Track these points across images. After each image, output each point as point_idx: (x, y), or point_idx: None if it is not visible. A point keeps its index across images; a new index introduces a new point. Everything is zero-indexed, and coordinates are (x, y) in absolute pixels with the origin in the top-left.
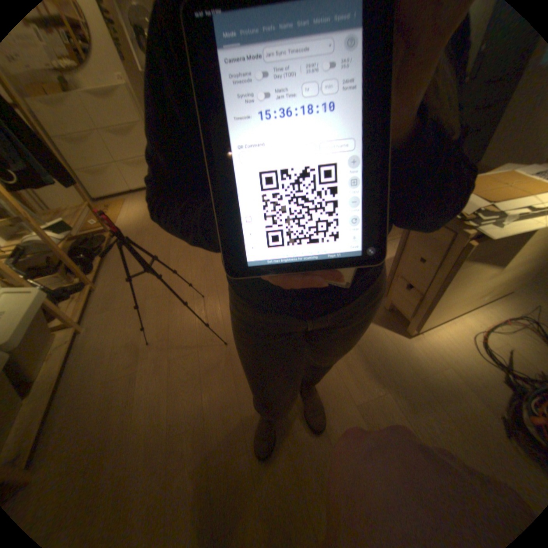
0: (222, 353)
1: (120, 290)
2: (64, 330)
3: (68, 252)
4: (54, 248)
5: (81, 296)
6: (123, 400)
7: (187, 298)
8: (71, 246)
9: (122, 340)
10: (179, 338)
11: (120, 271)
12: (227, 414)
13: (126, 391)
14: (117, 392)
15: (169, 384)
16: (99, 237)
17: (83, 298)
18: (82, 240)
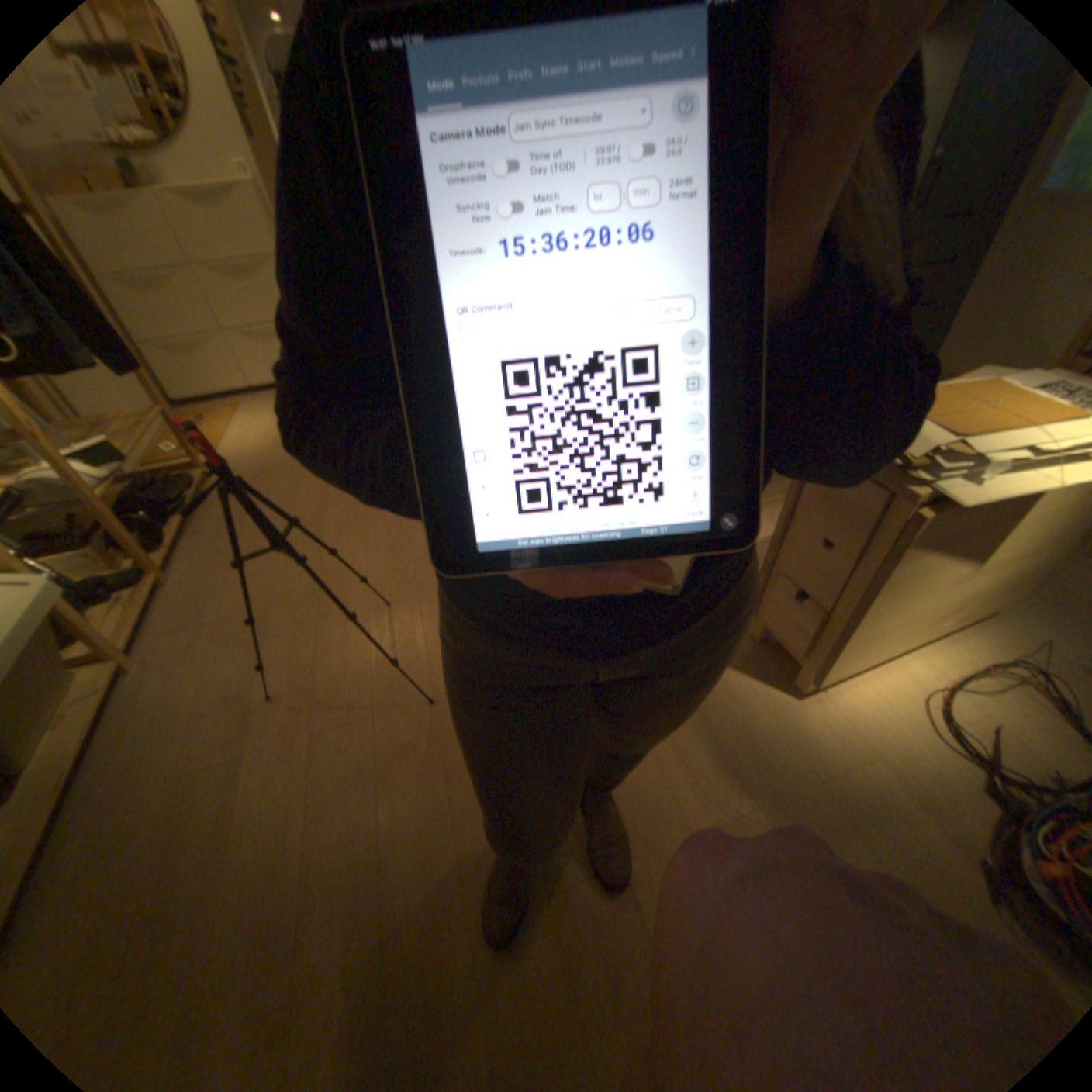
0: (423, 721)
1: (218, 587)
2: (94, 666)
3: (114, 505)
4: (85, 496)
5: (136, 596)
6: (210, 816)
7: (356, 607)
8: (122, 494)
9: (216, 690)
10: (335, 689)
11: (219, 549)
12: (429, 850)
13: (218, 796)
14: (200, 799)
15: (309, 785)
16: (180, 478)
17: (140, 600)
18: (145, 484)
